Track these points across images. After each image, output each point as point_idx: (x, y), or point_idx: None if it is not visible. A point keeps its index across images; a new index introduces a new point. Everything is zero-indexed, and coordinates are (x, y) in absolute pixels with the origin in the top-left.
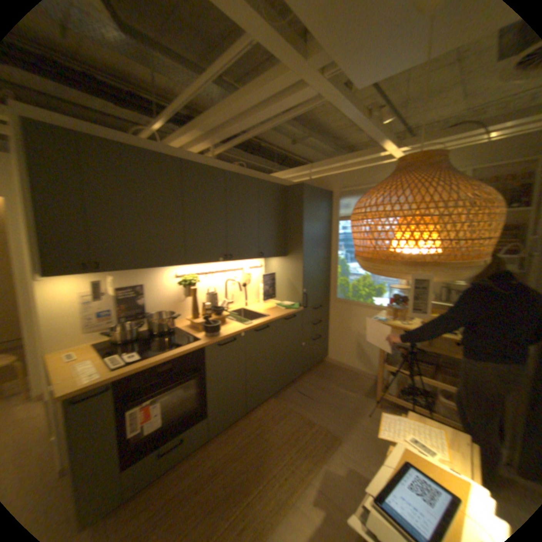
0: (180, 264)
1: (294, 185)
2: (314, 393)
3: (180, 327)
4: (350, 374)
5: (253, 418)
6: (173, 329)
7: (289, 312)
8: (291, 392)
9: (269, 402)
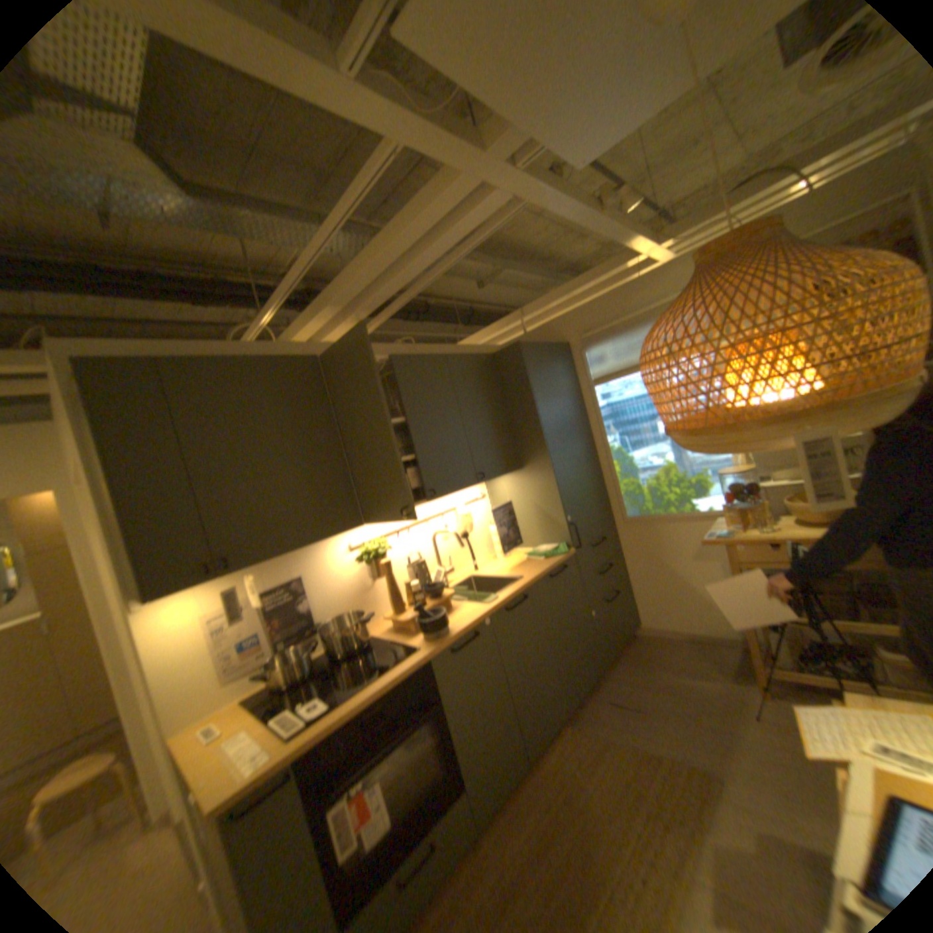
0: (353, 528)
1: (503, 350)
2: (637, 699)
3: (375, 636)
4: (691, 647)
5: (544, 774)
6: (365, 643)
7: (553, 563)
8: (596, 708)
9: (563, 735)
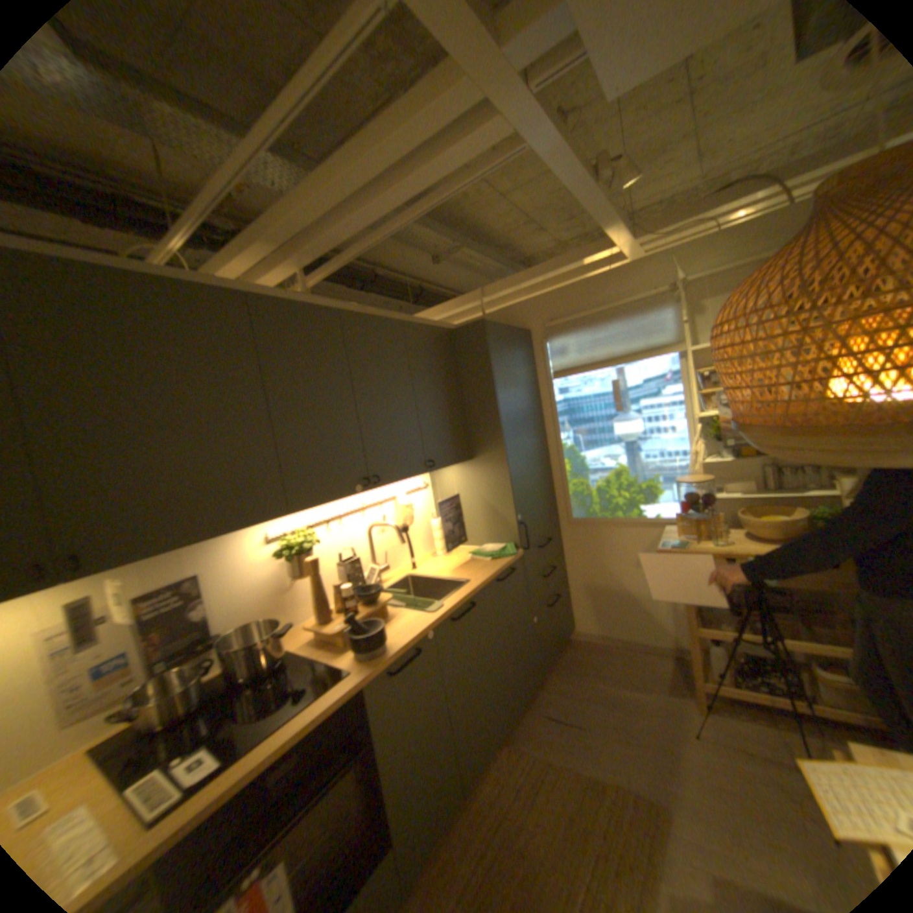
0: (274, 516)
1: (464, 326)
2: (574, 712)
3: (290, 650)
4: (624, 654)
5: (477, 806)
6: (277, 659)
7: (501, 565)
8: (532, 723)
9: (497, 756)
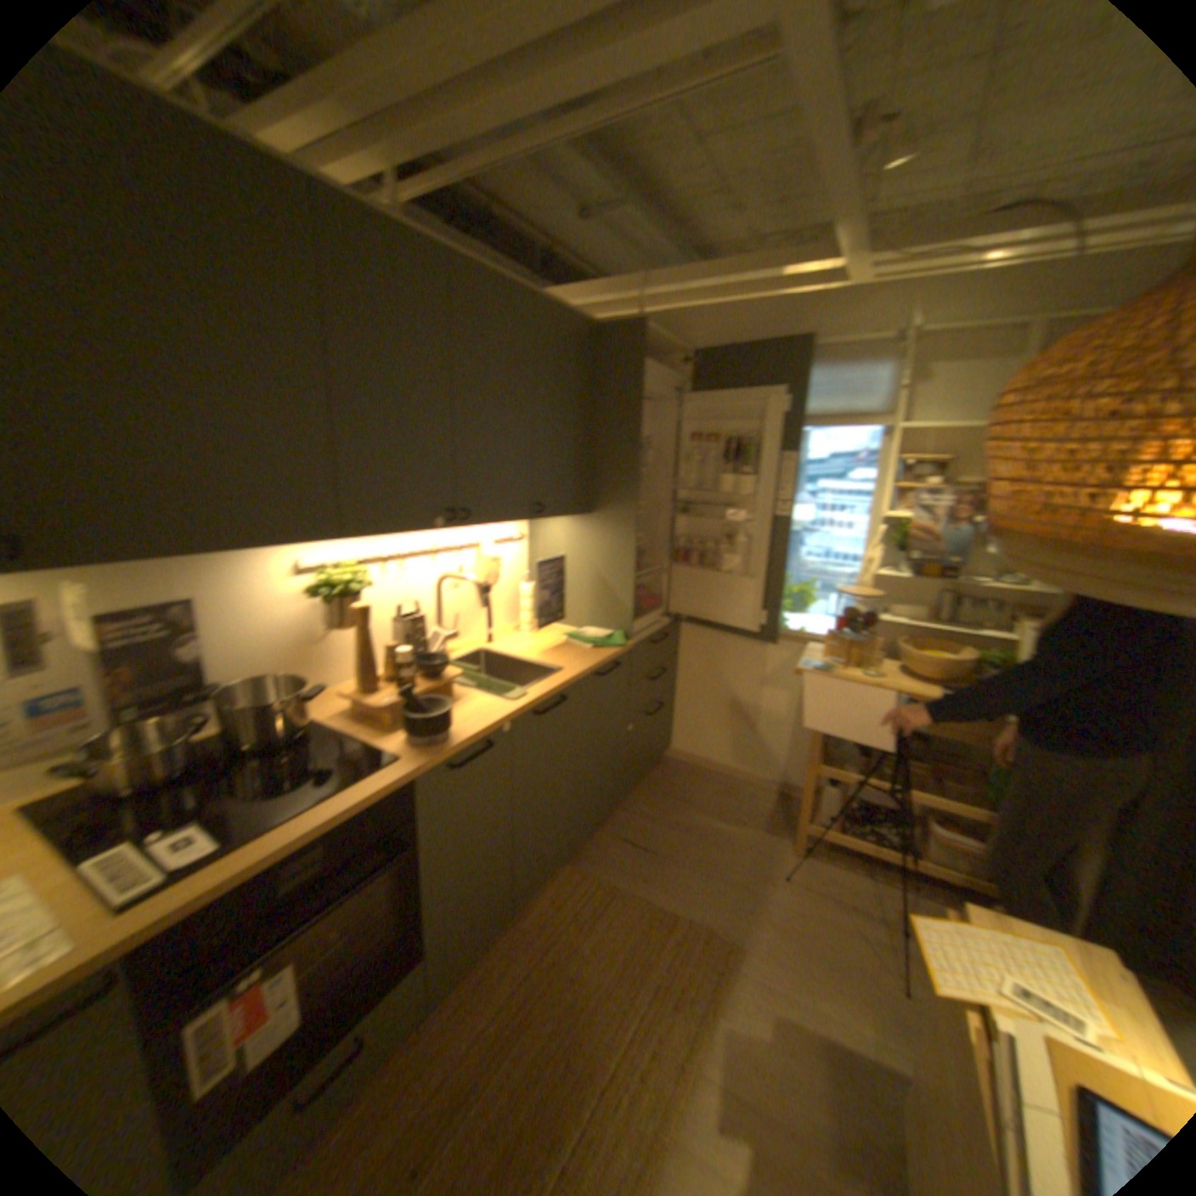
0: (316, 538)
1: (616, 324)
2: (654, 838)
3: (316, 720)
4: (722, 782)
5: (526, 926)
6: (297, 729)
7: (603, 657)
8: (603, 843)
9: (557, 875)
